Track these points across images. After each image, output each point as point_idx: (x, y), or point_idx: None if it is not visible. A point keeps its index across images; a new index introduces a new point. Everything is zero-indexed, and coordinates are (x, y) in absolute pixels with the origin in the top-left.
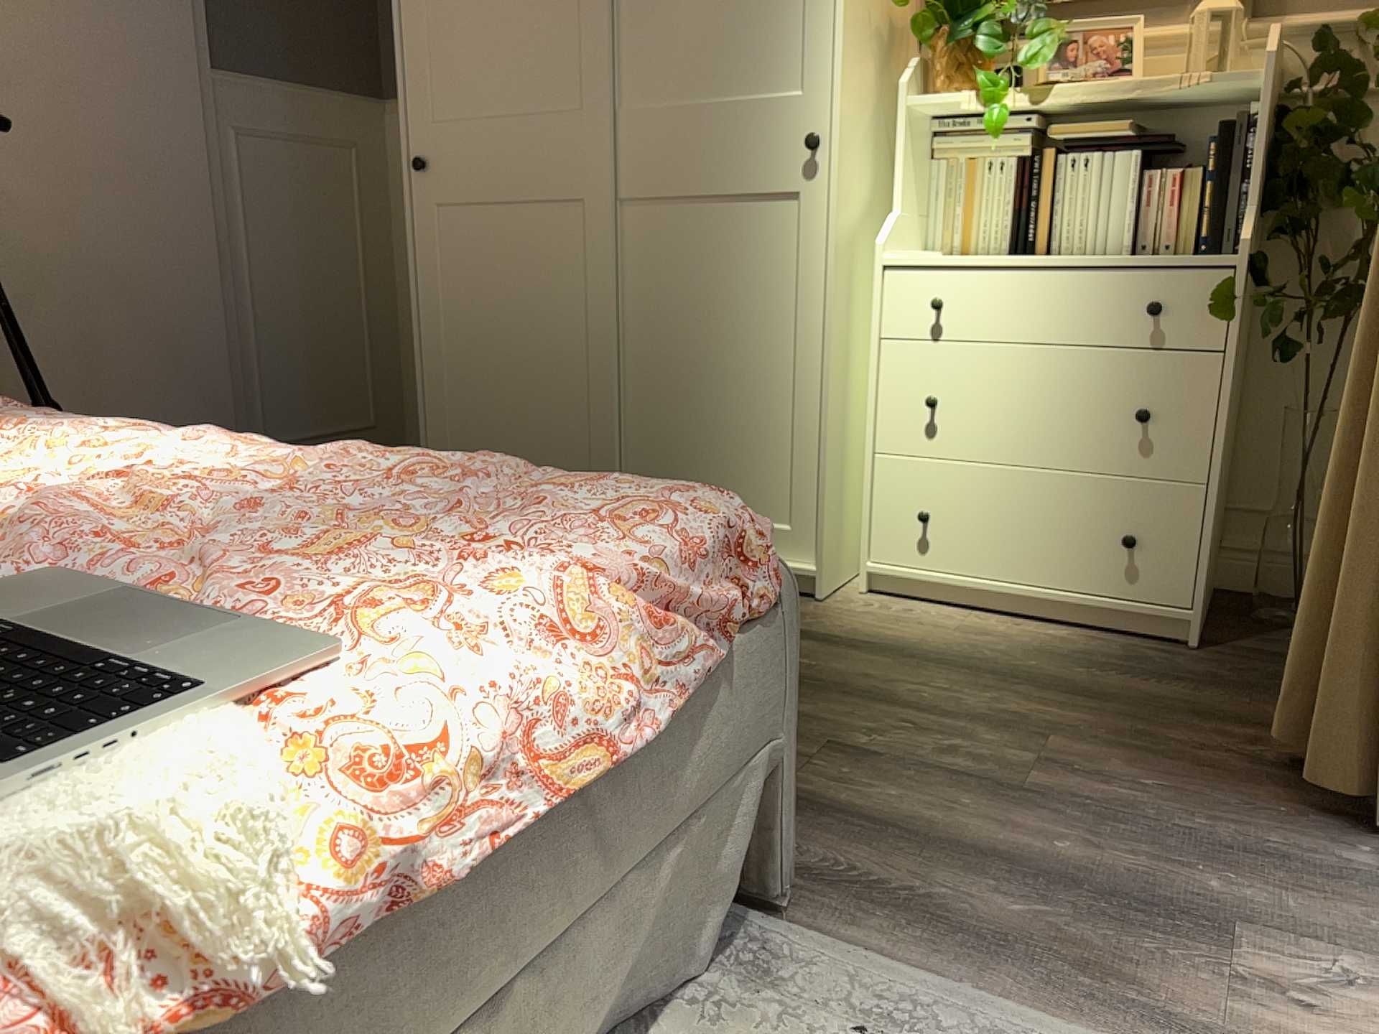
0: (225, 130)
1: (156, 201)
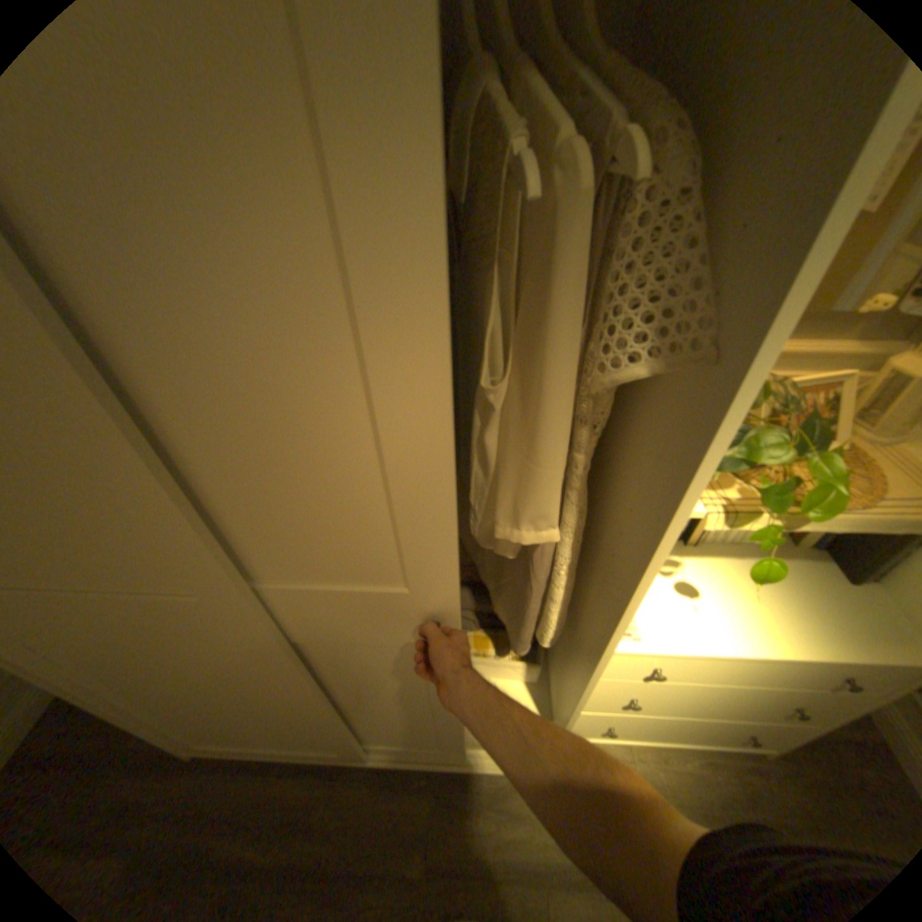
0: None
1: None
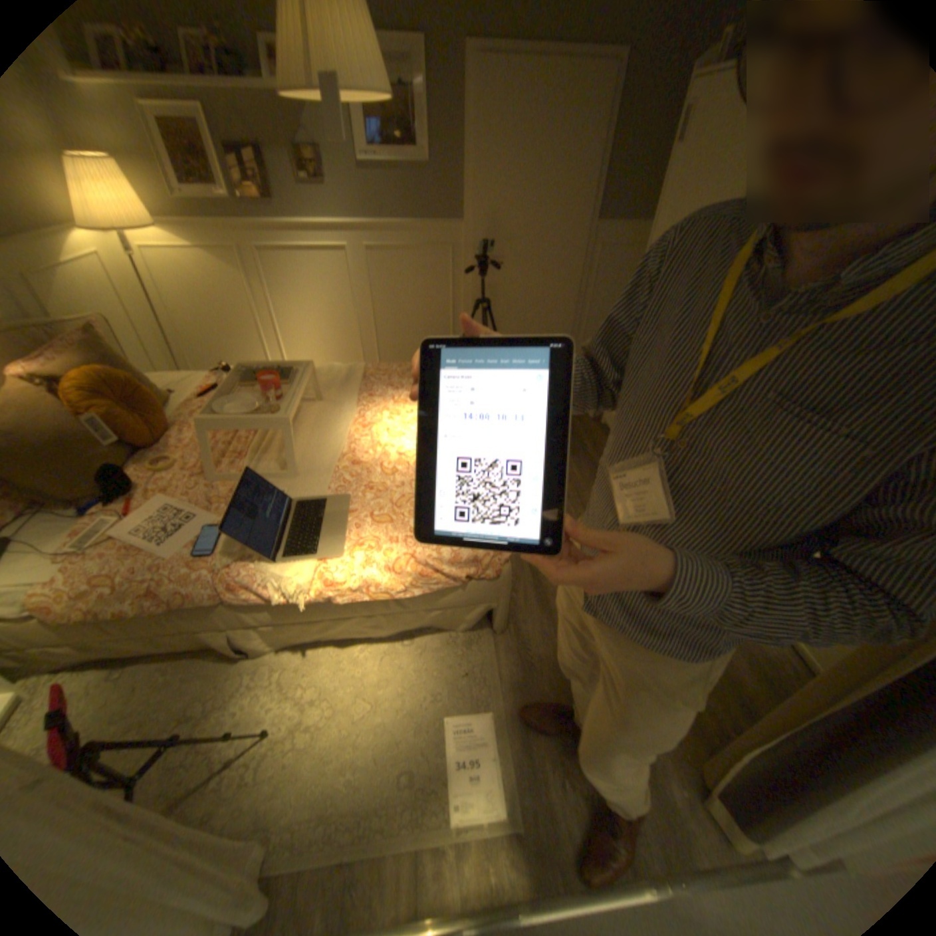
0: (595, 245)
1: (557, 277)
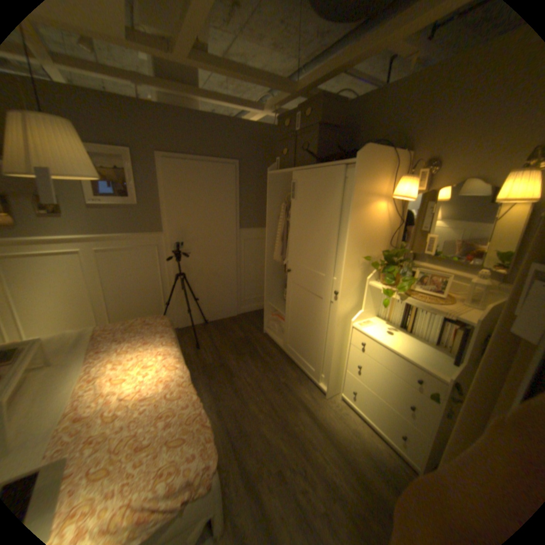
0: (241, 239)
1: (224, 256)
